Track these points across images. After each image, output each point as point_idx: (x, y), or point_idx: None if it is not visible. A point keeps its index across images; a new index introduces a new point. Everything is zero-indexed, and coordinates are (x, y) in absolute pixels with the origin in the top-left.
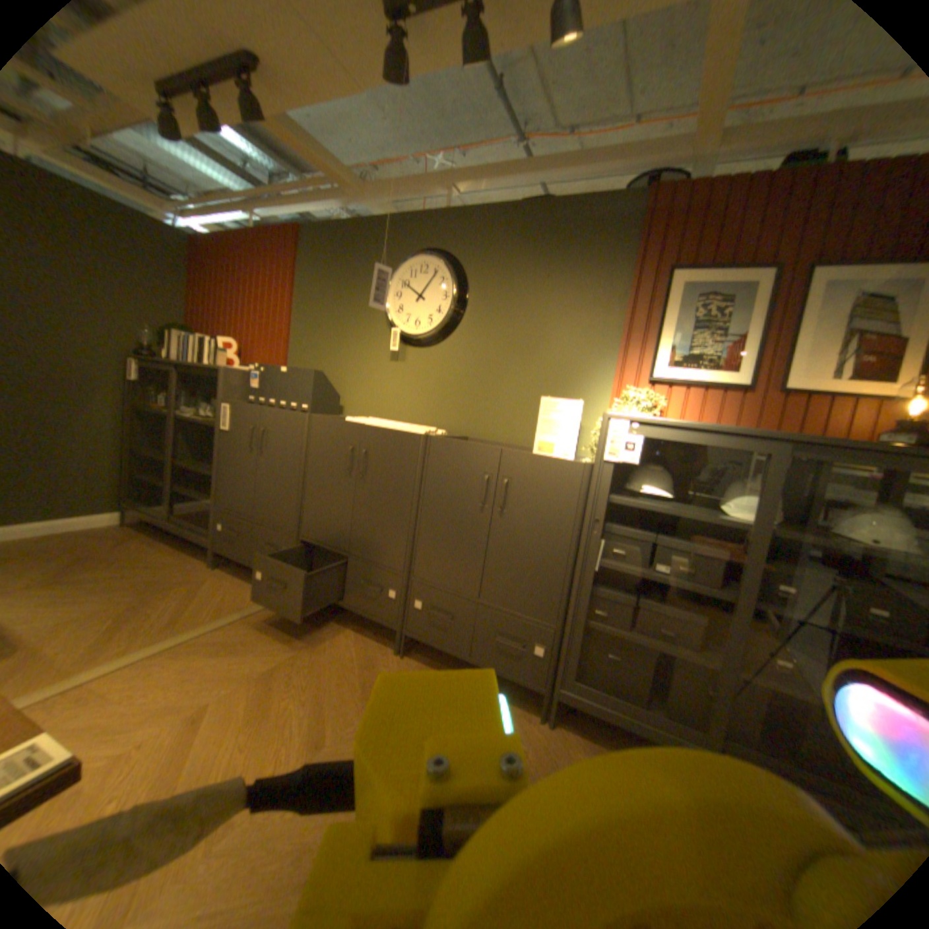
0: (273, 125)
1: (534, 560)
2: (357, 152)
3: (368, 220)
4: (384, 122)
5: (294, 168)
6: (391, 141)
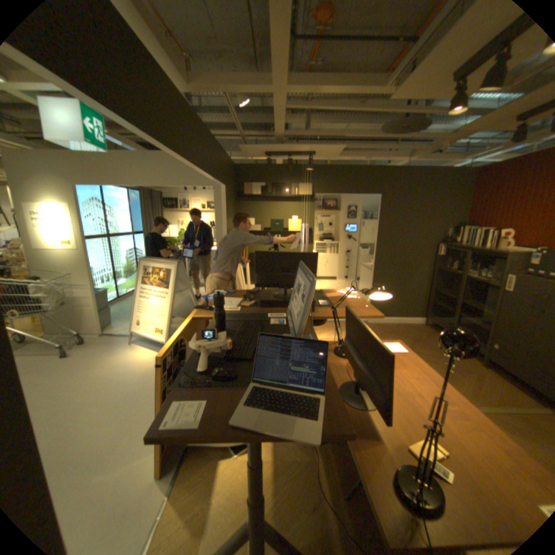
0: None
1: None
2: None
3: None
4: None
5: None
6: None
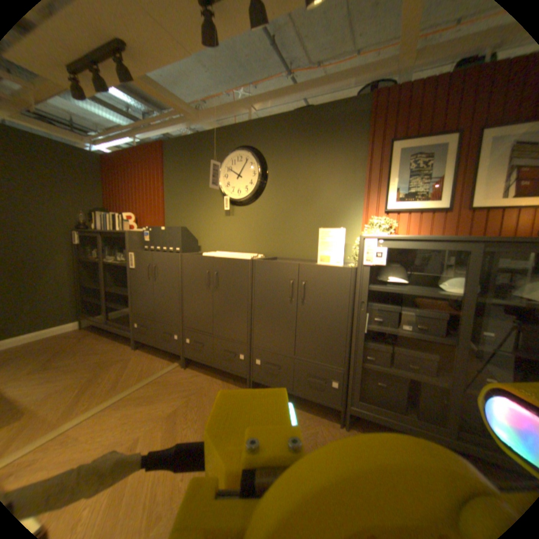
0: (140, 82)
1: (326, 330)
2: (192, 93)
3: (203, 133)
4: (206, 73)
5: (157, 107)
6: (212, 84)
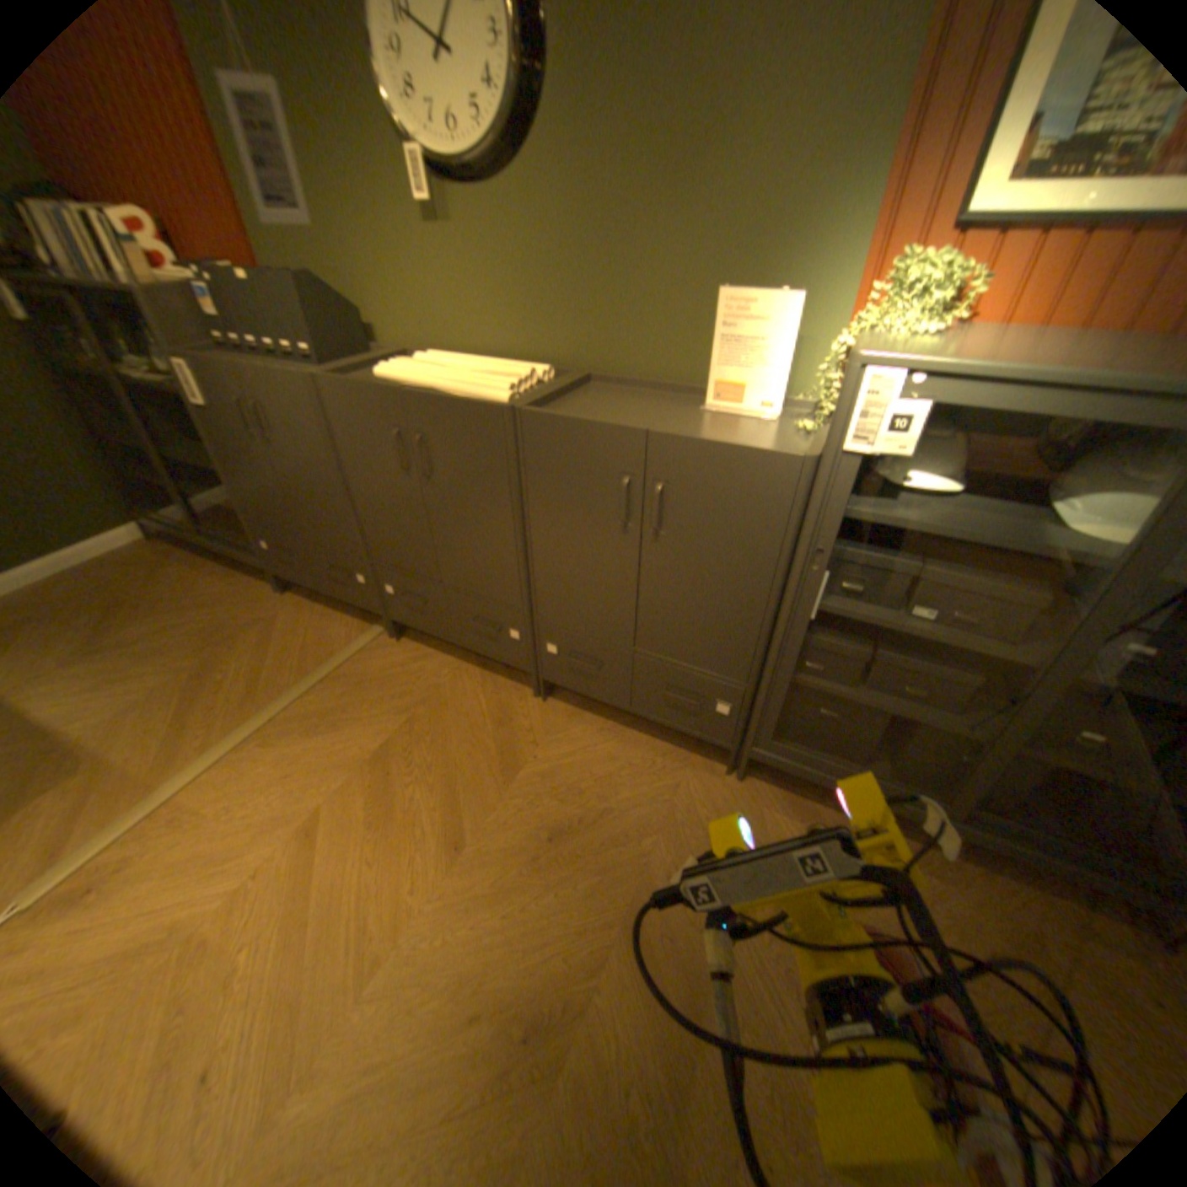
0: None
1: (712, 607)
2: None
3: None
4: None
5: None
6: None
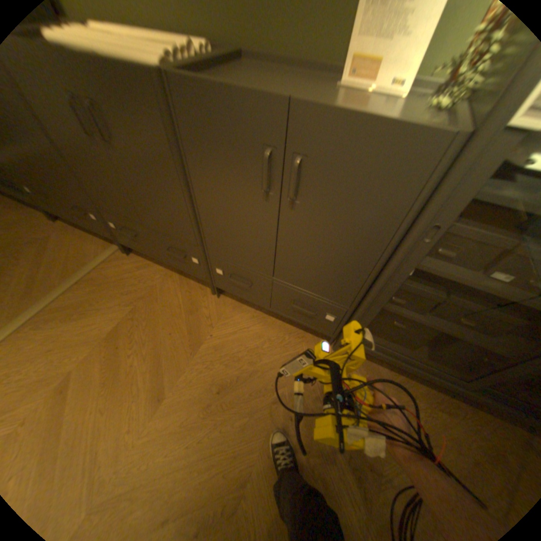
0: None
1: (332, 260)
2: None
3: None
4: None
5: None
6: None
